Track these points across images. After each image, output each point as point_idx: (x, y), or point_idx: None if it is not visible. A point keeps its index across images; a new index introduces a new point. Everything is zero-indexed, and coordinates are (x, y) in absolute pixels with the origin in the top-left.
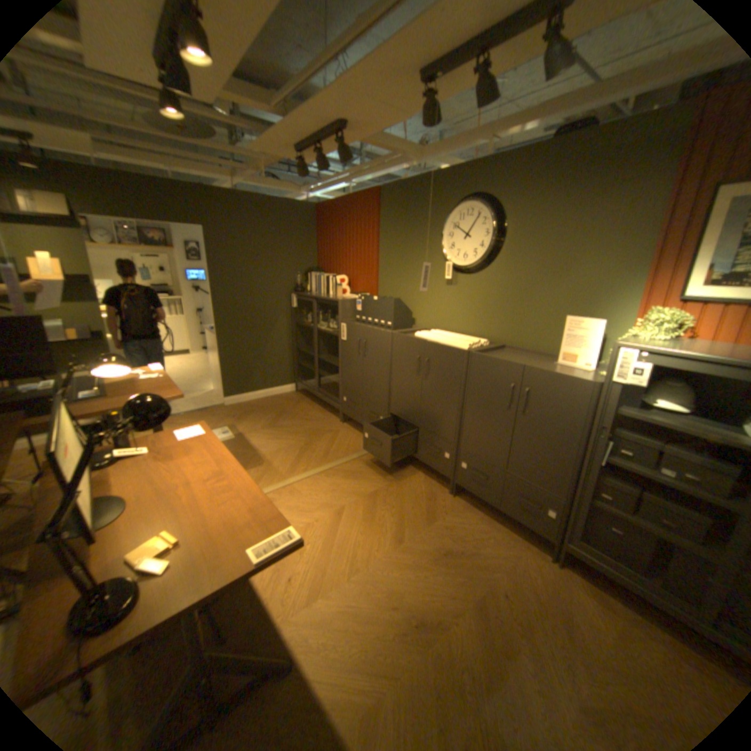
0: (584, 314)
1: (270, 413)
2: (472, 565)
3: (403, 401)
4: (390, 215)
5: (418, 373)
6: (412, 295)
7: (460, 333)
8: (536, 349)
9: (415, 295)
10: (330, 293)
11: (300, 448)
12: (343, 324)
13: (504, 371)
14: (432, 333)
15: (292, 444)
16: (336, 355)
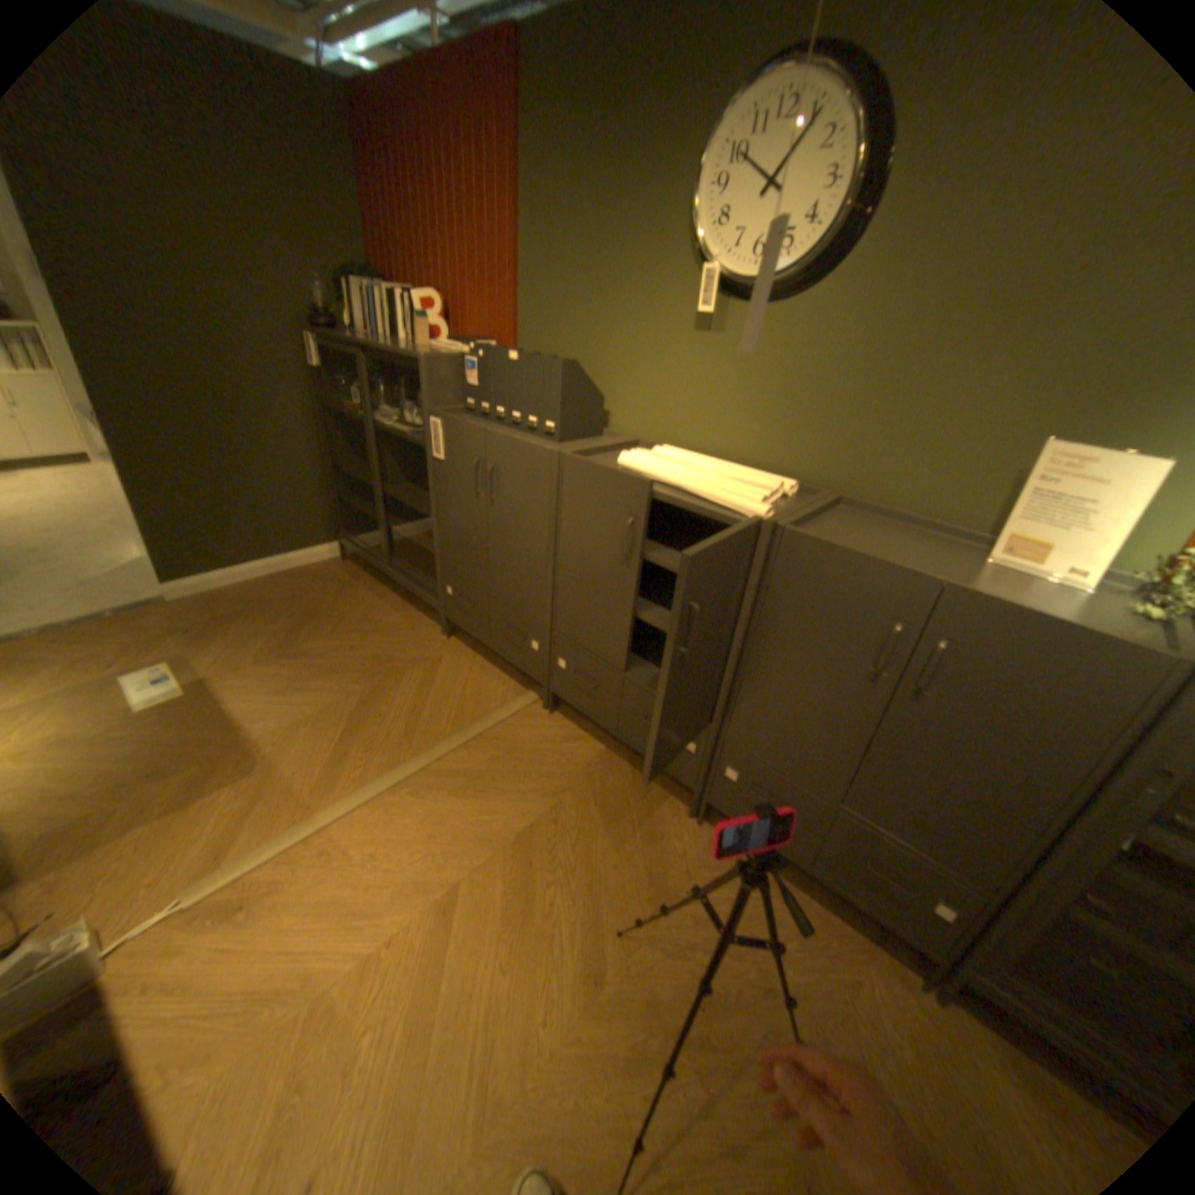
0: (1083, 431)
1: (281, 619)
2: (766, 1032)
3: (590, 616)
4: (548, 120)
5: (630, 559)
6: (603, 351)
7: (722, 457)
8: (921, 511)
9: (613, 353)
10: (402, 336)
11: (351, 715)
12: (436, 420)
13: (877, 586)
14: (661, 456)
15: (333, 705)
16: (426, 486)
